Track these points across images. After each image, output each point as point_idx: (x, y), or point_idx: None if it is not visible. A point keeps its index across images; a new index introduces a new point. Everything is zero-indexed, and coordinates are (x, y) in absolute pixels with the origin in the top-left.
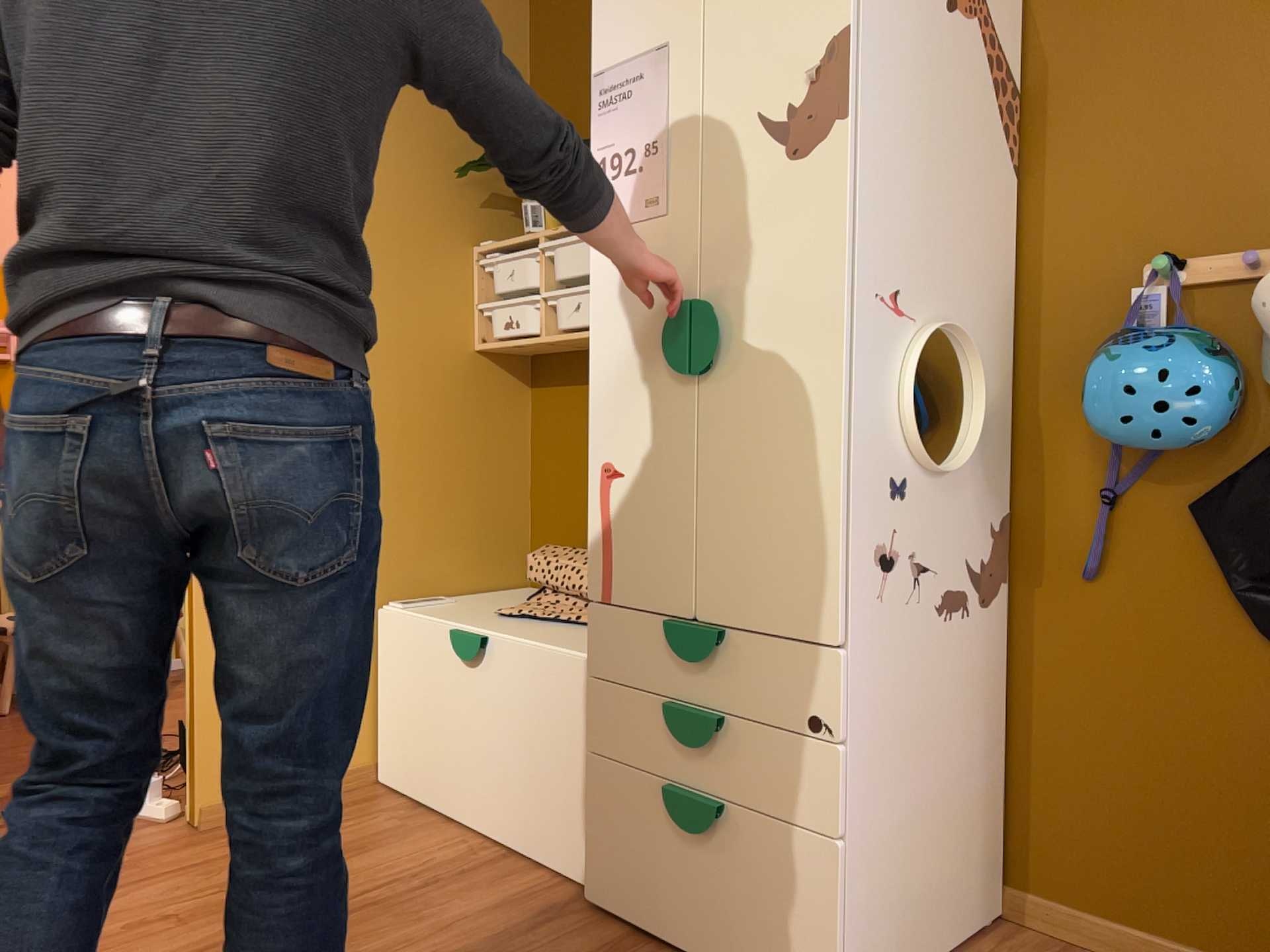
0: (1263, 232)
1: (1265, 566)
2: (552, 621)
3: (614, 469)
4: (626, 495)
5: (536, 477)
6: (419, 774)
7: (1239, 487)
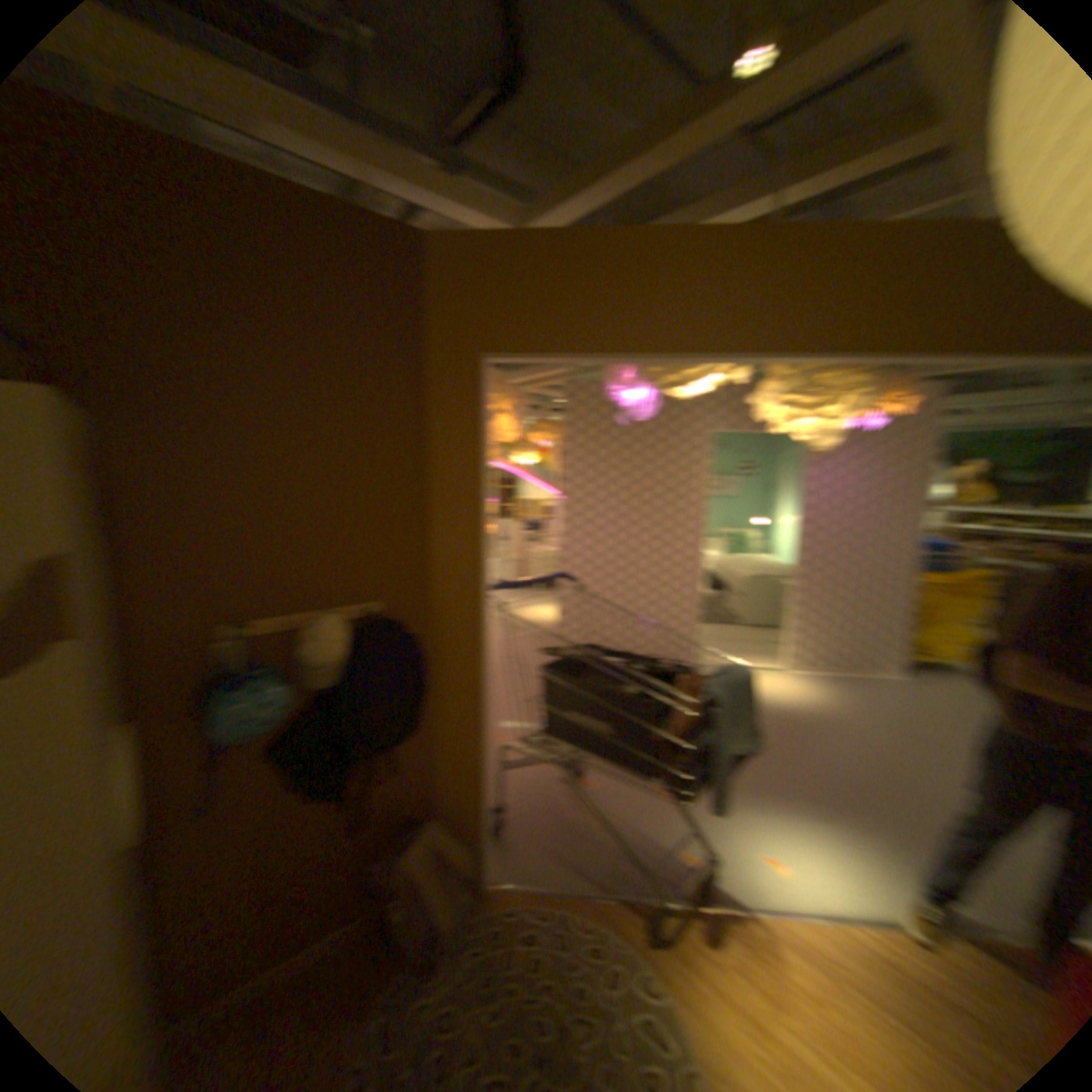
0: (276, 606)
1: (295, 772)
2: None
3: None
4: None
5: None
6: None
7: (281, 741)
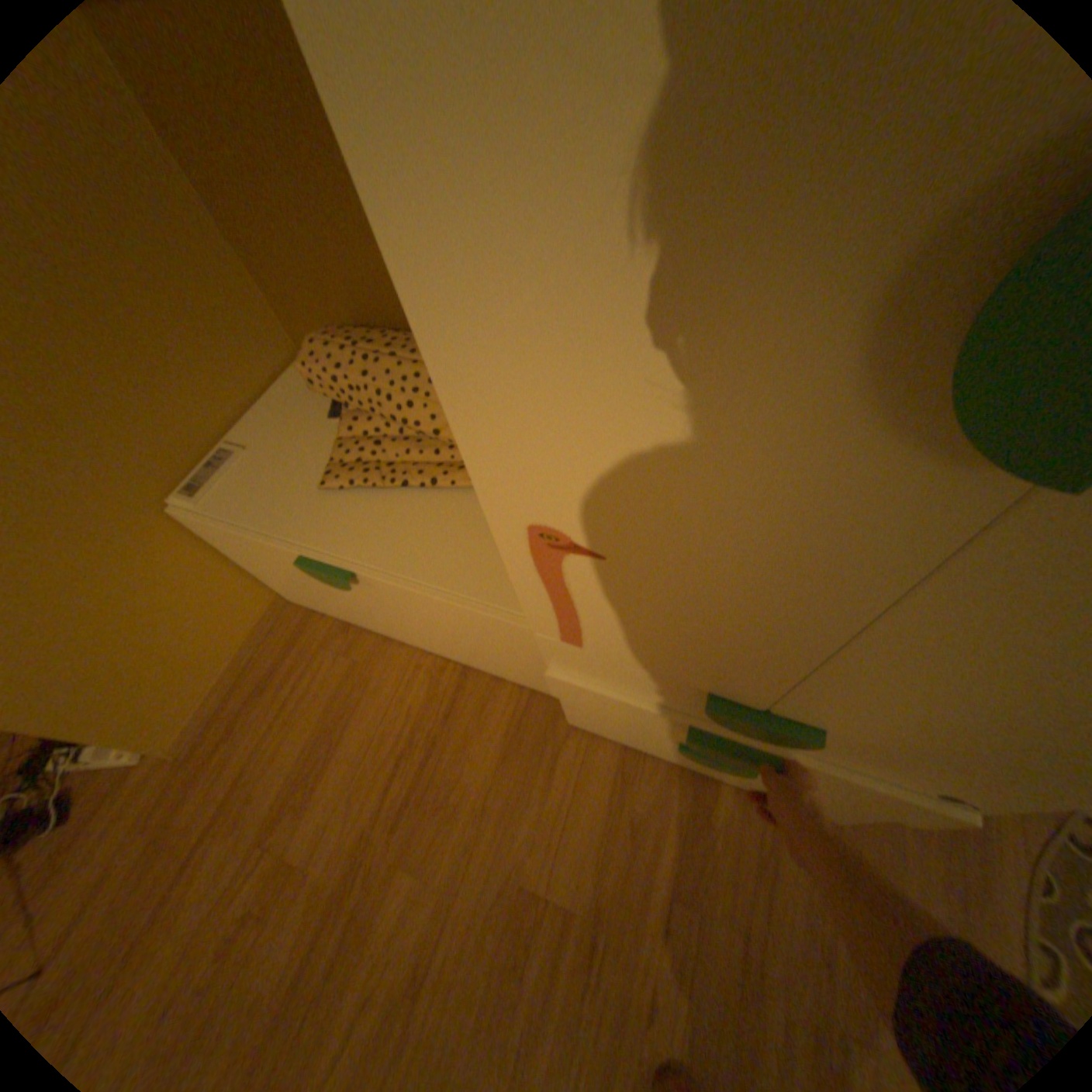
0: None
1: None
2: (402, 486)
3: (575, 540)
4: (613, 579)
5: (218, 207)
6: (333, 611)
7: None
